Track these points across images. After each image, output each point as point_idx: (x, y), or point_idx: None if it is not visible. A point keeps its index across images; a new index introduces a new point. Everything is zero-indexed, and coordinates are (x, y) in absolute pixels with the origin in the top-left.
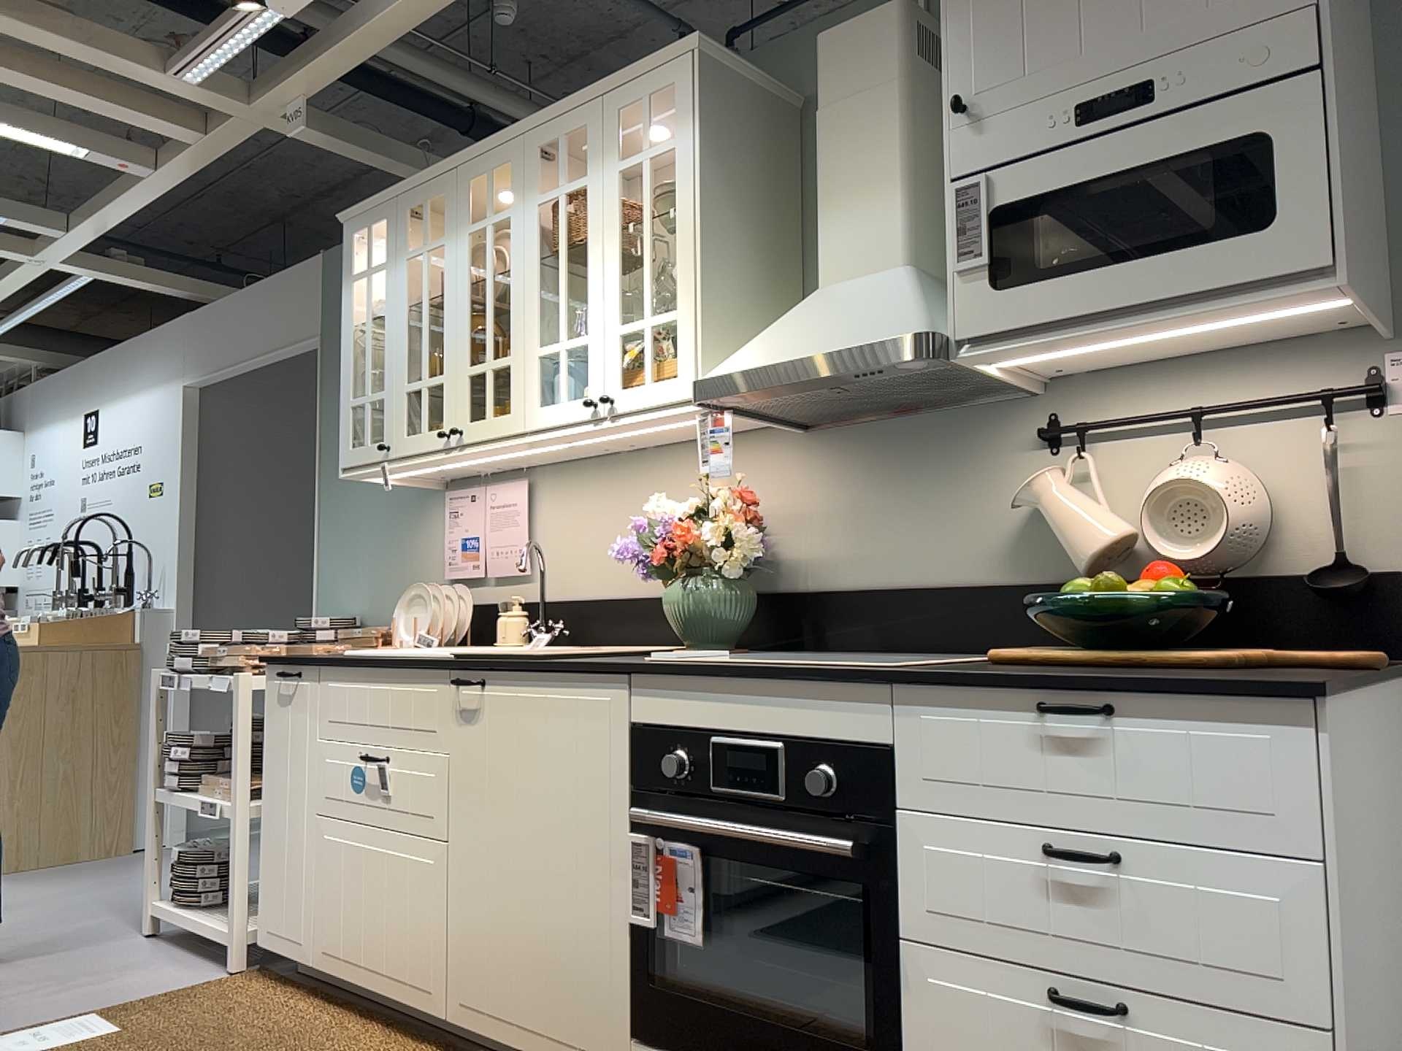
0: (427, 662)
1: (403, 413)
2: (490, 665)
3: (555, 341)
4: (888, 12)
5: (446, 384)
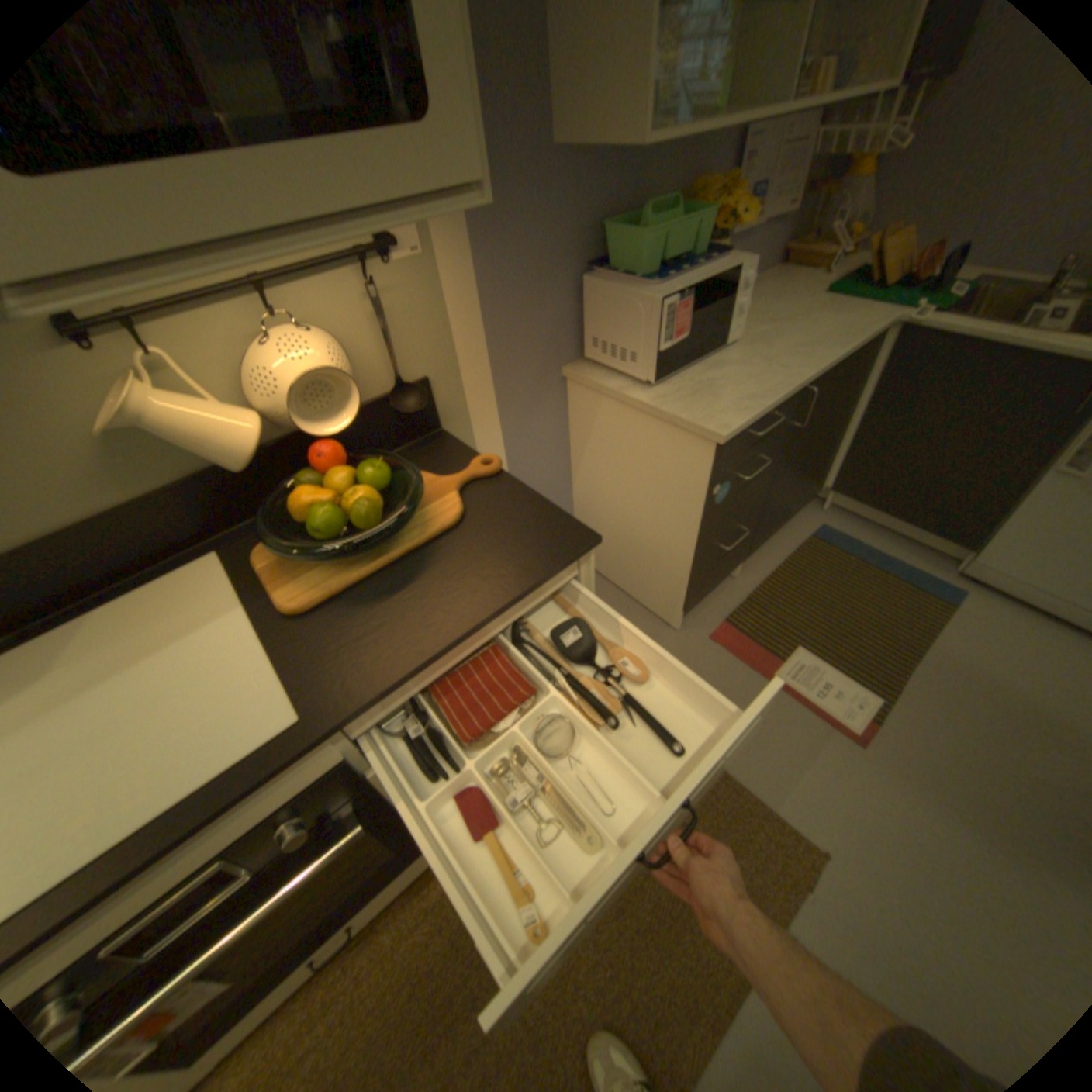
0: None
1: None
2: None
3: None
4: None
5: None
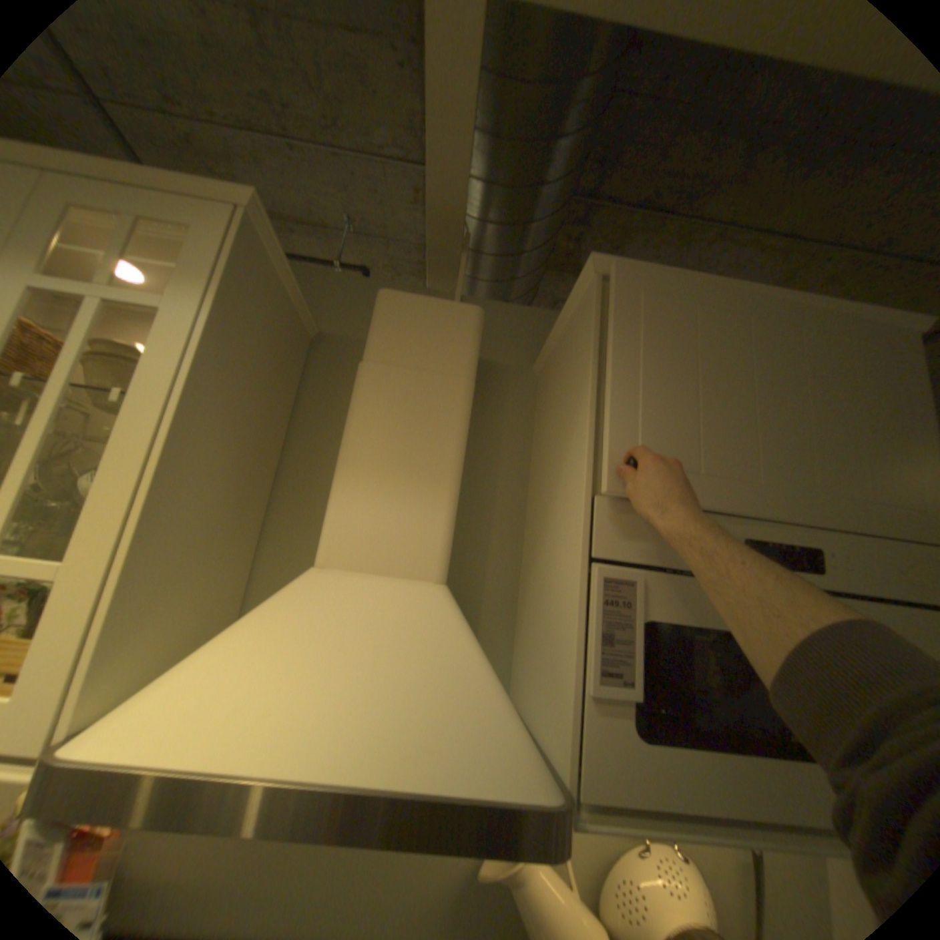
0: None
1: None
2: None
3: None
4: (469, 310)
5: None
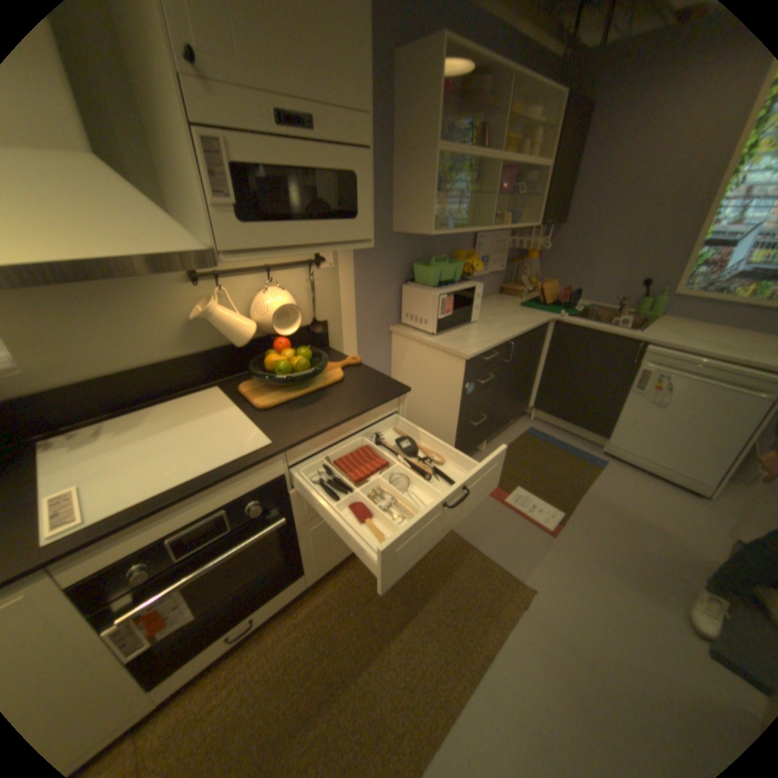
0: None
1: None
2: None
3: None
4: None
5: None
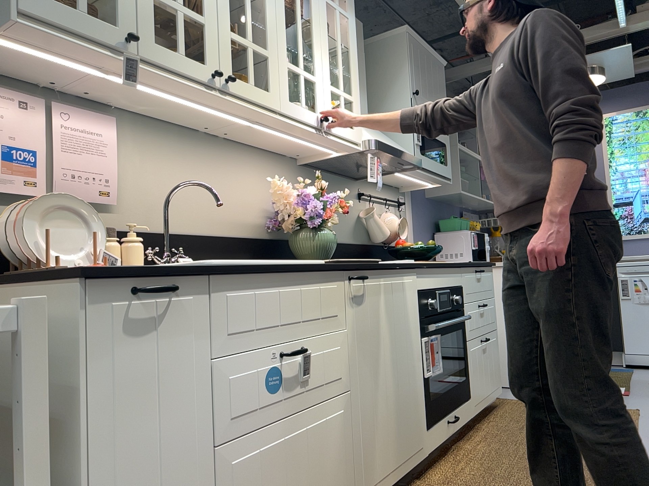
0: (334, 266)
1: (150, 17)
2: (372, 266)
3: (298, 67)
4: (362, 26)
5: (208, 30)
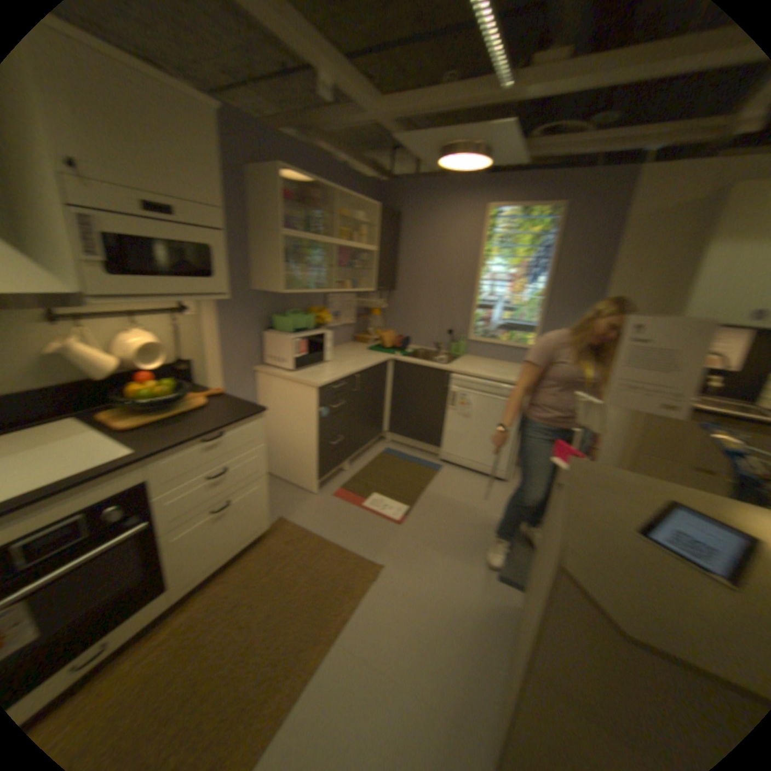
0: None
1: None
2: None
3: None
4: None
5: None
